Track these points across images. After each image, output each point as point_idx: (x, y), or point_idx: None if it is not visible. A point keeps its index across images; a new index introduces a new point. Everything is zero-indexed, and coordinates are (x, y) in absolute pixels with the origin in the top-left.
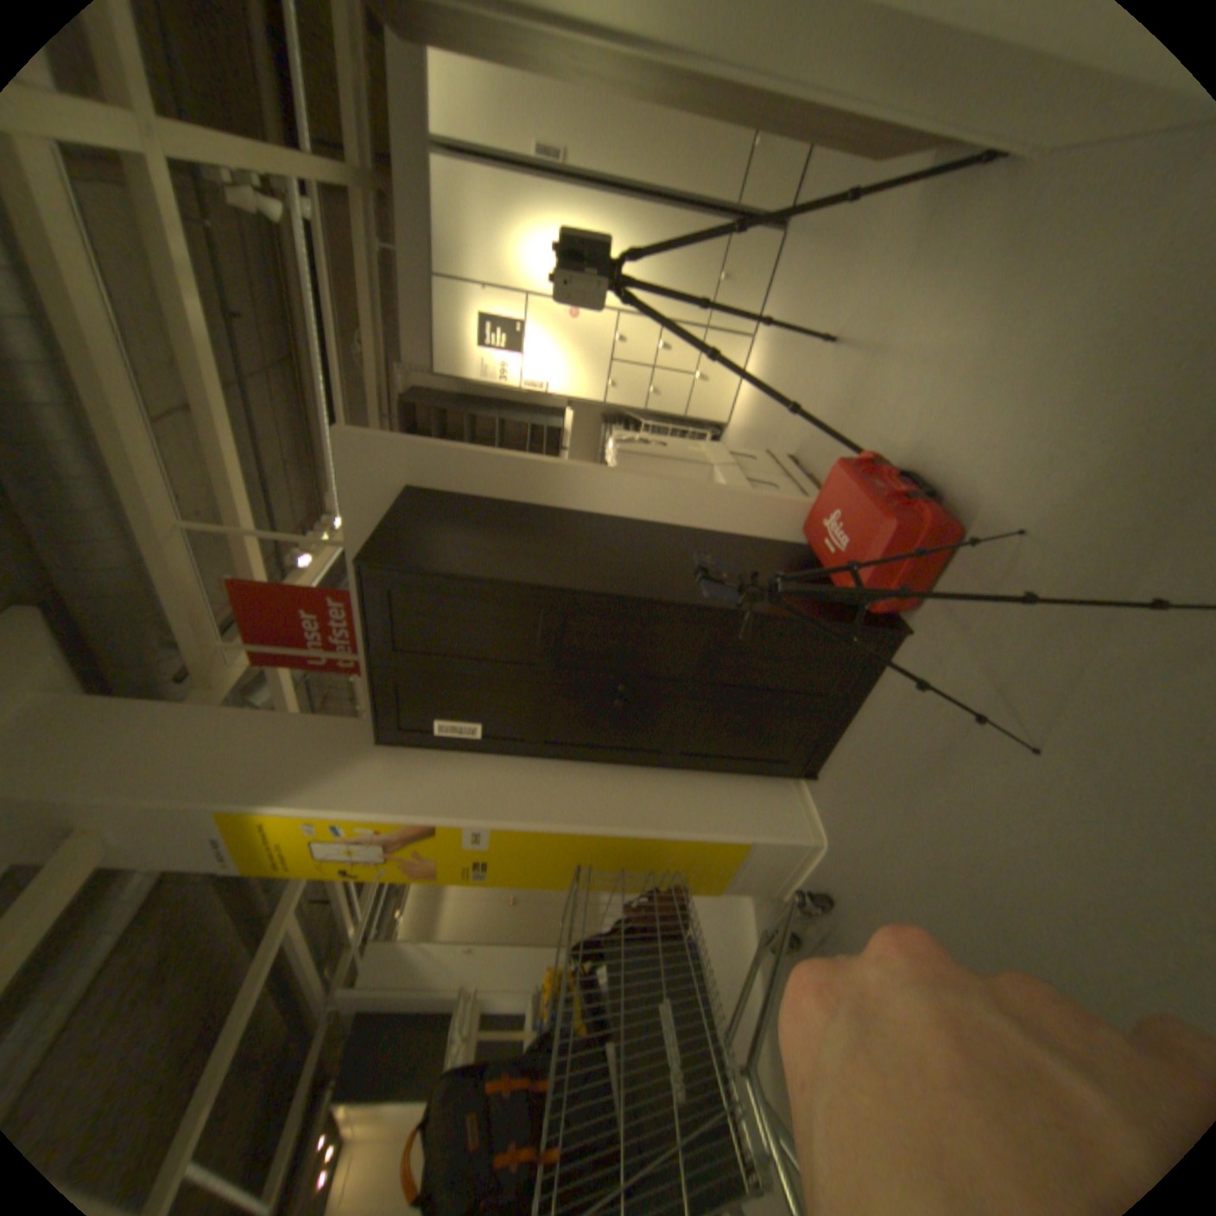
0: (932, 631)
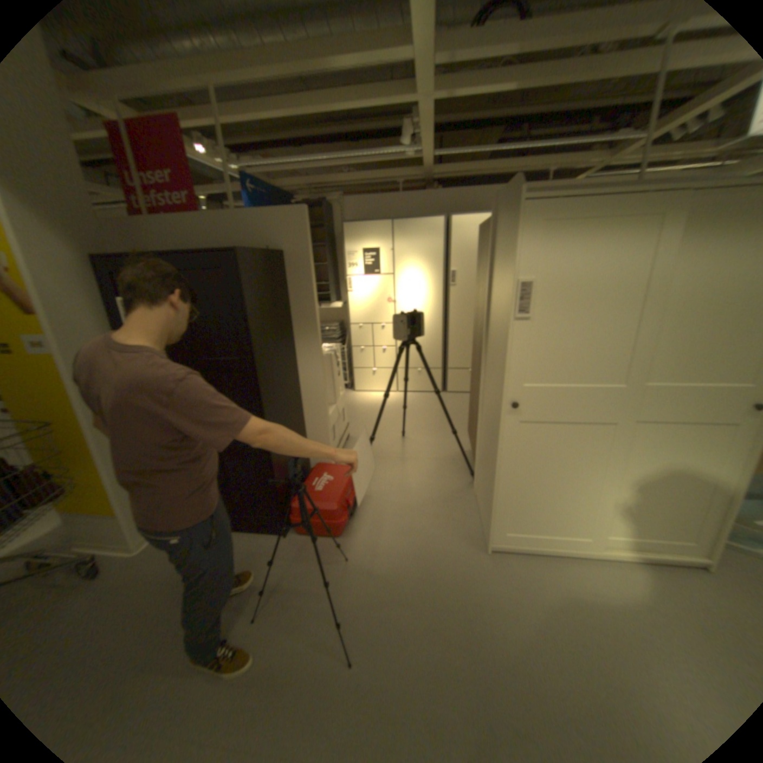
0: (288, 544)
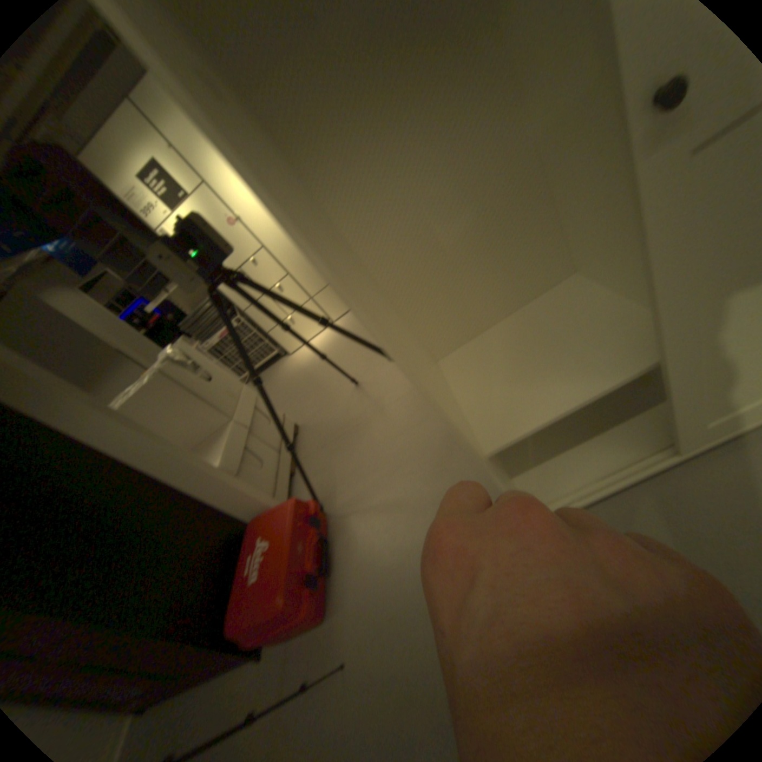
0: (265, 674)
